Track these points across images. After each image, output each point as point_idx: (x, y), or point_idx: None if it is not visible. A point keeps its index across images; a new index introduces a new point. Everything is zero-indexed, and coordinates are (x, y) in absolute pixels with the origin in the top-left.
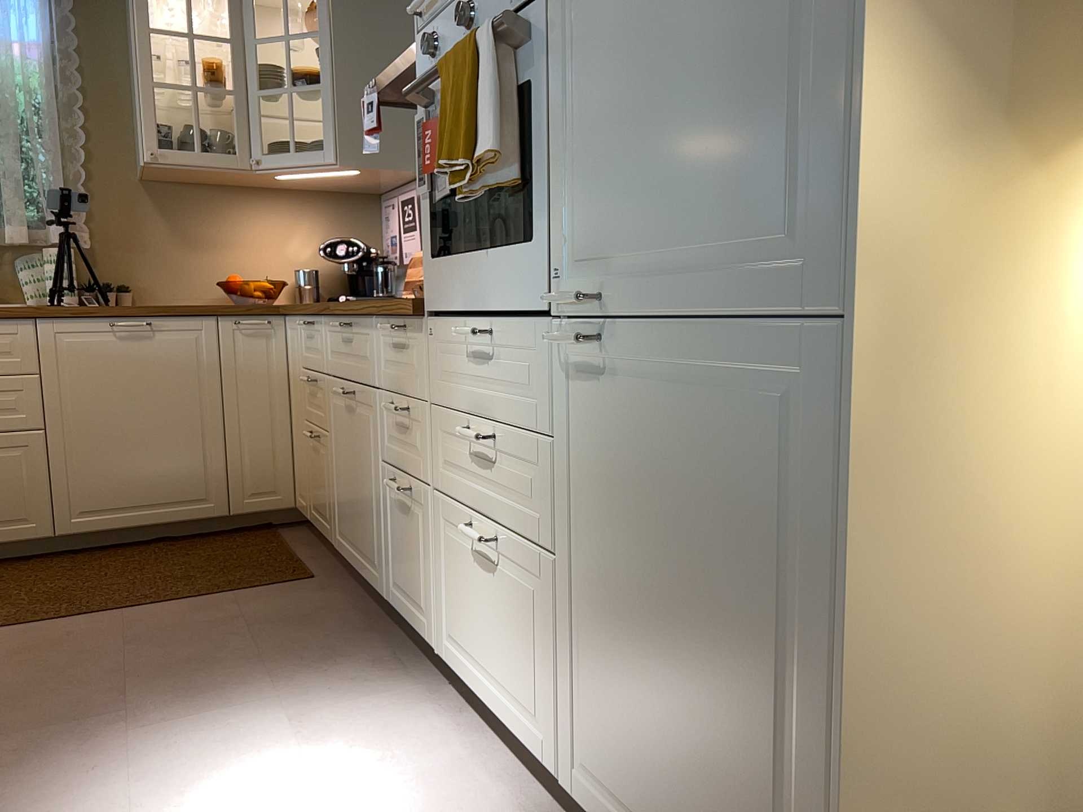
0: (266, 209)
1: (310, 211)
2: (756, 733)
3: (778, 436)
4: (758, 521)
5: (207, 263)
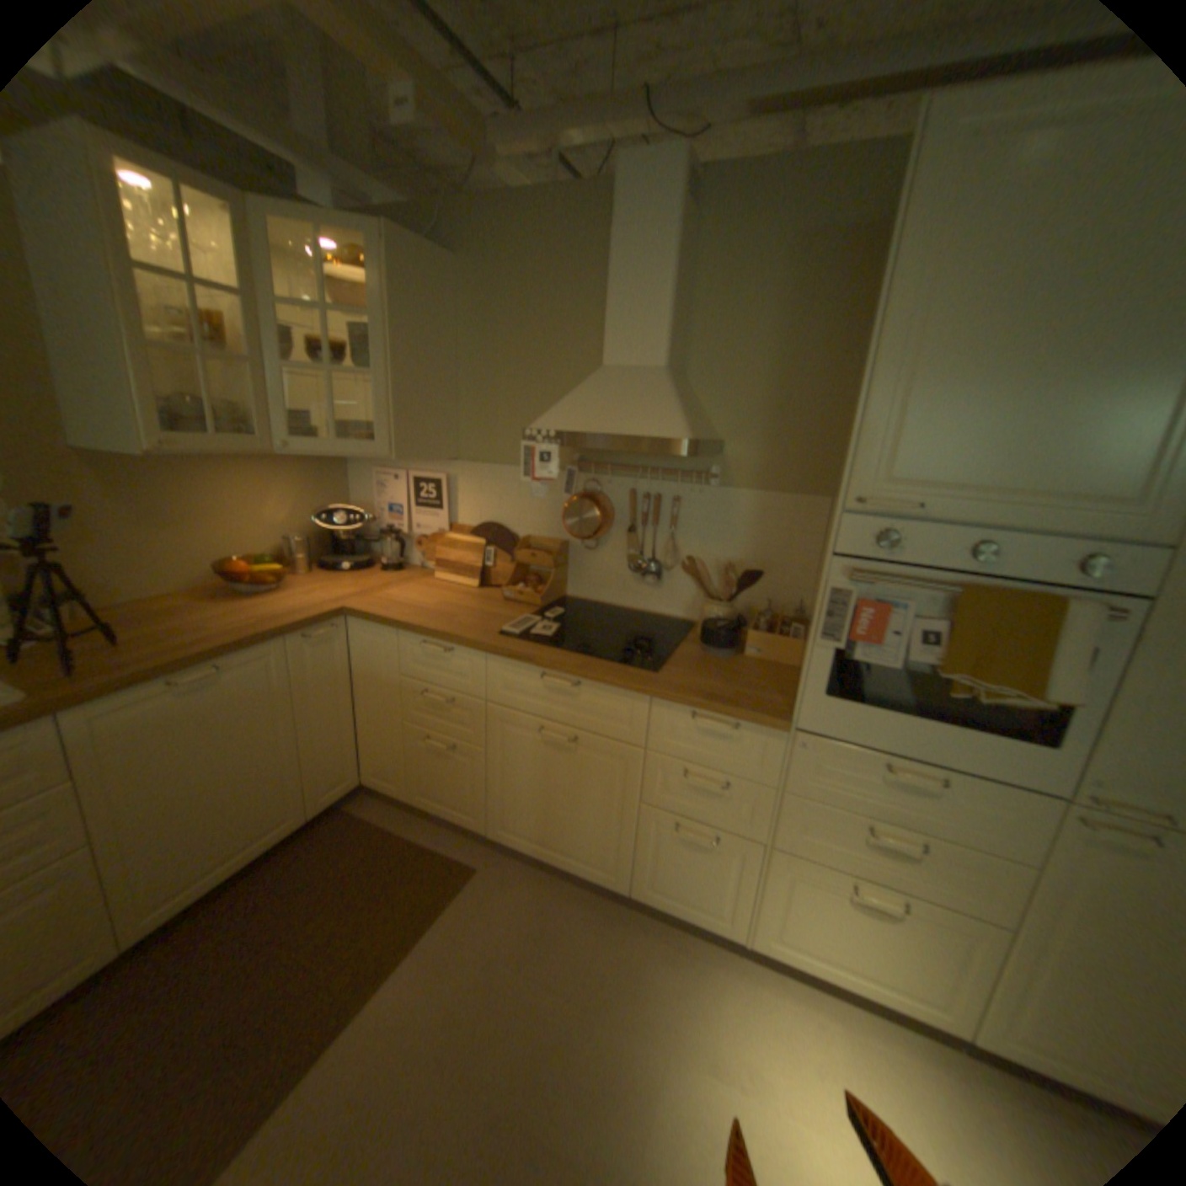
0: (238, 475)
1: (284, 473)
2: None
3: None
4: None
5: (177, 543)
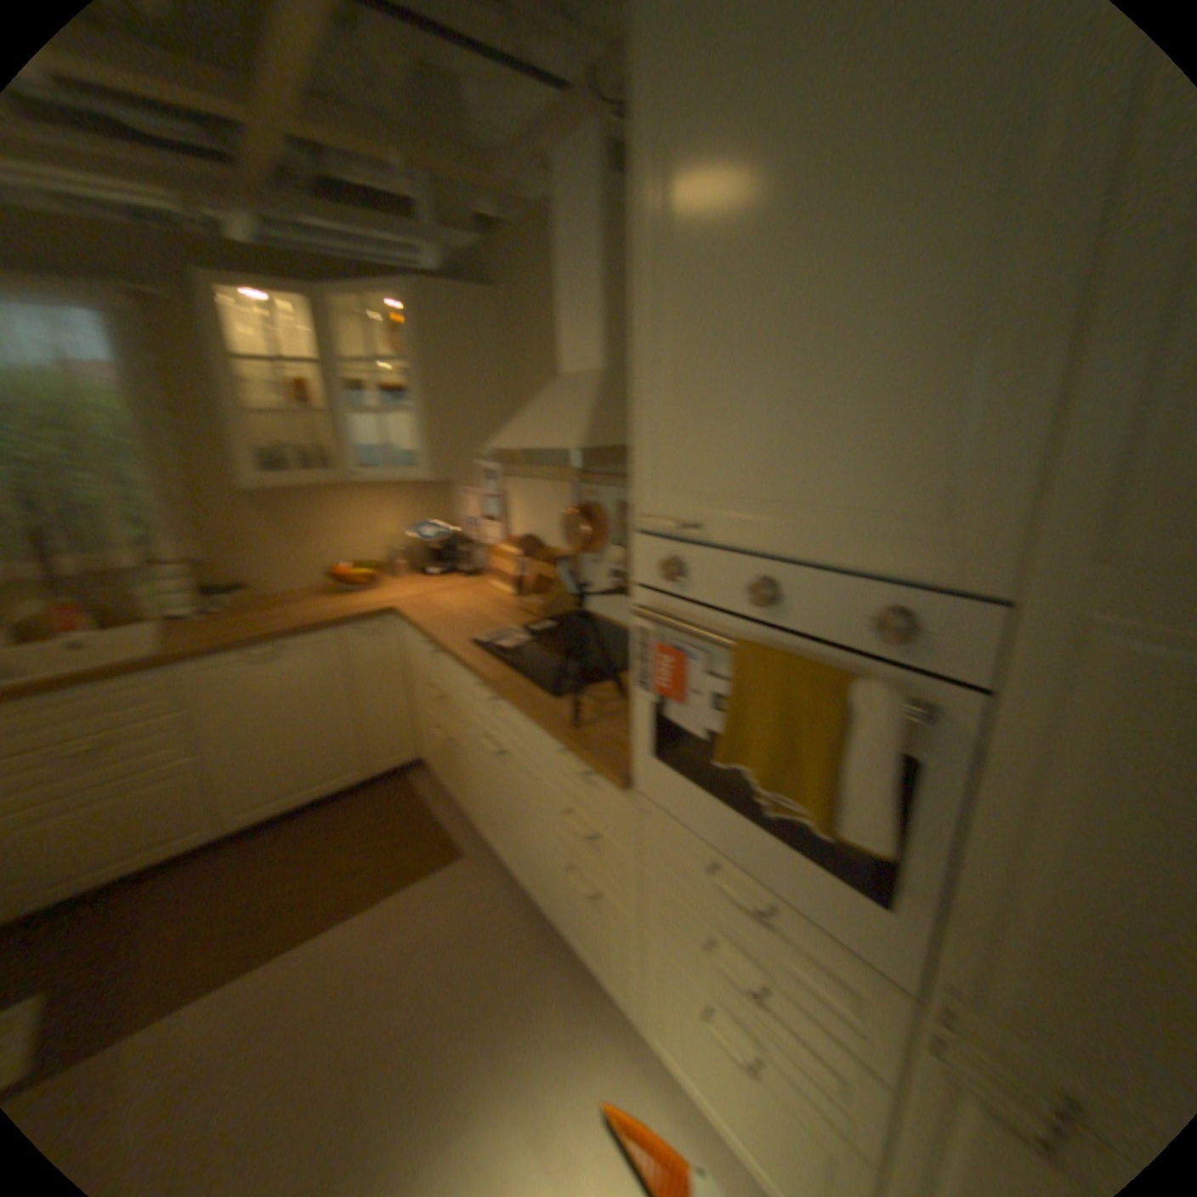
0: (348, 497)
1: (387, 493)
2: None
3: None
4: None
5: (302, 550)
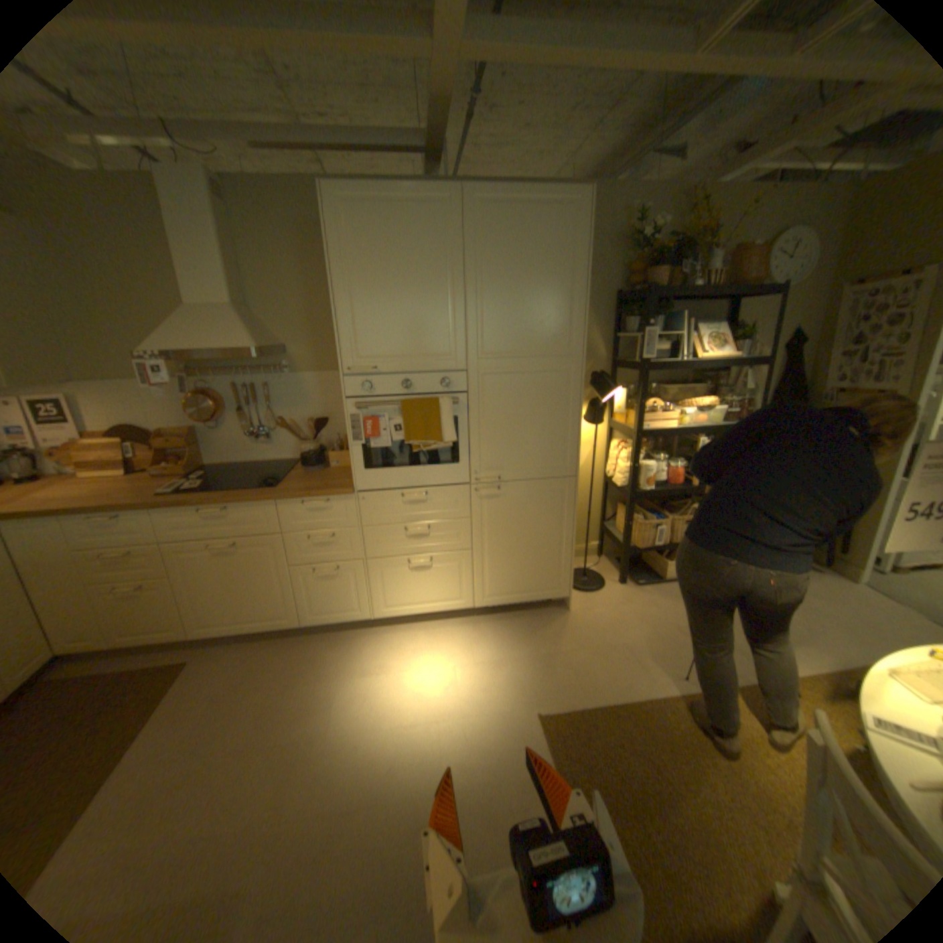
0: None
1: None
2: (548, 553)
3: (554, 498)
4: (549, 515)
5: None
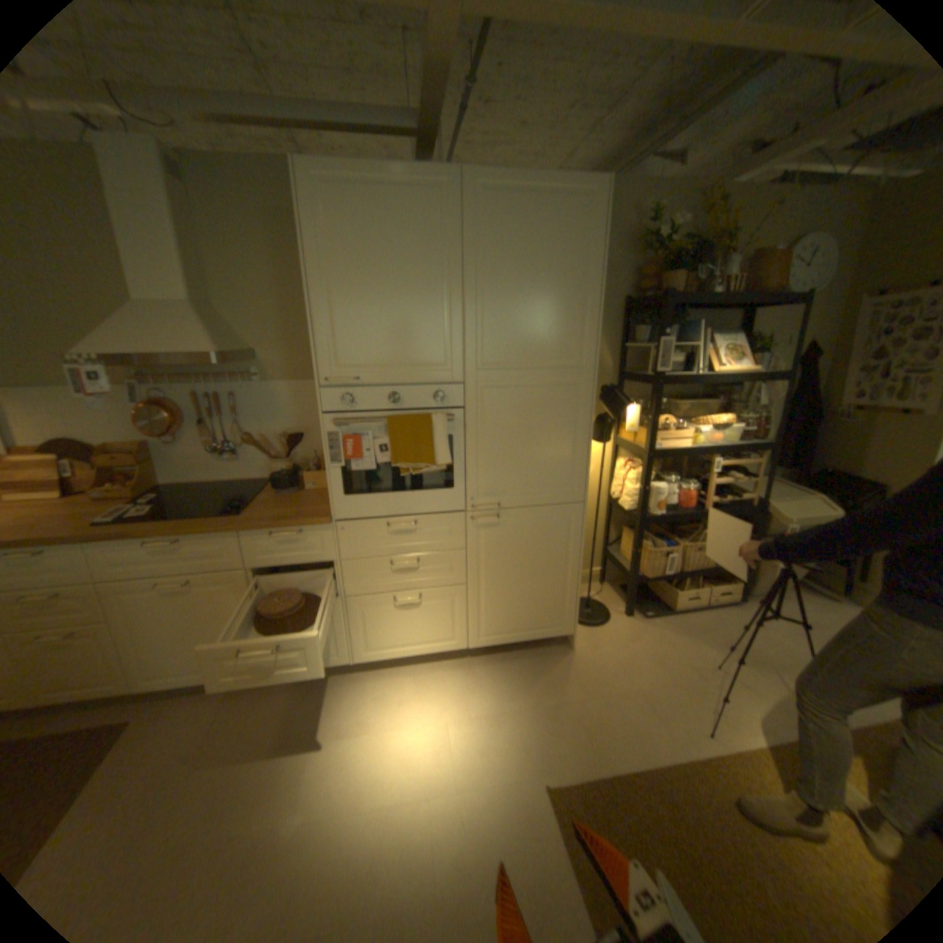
0: None
1: None
2: (551, 587)
3: (560, 526)
4: (553, 545)
5: None
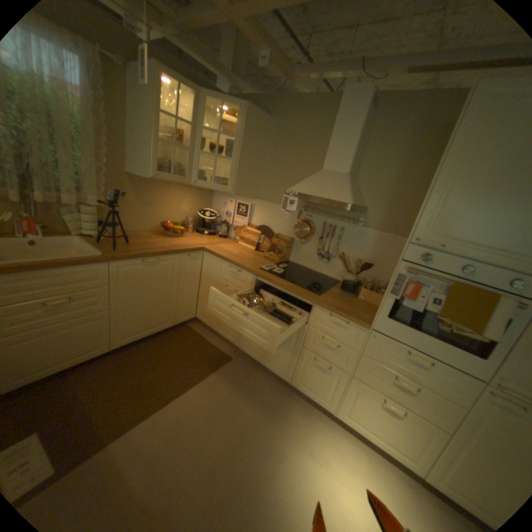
0: (175, 192)
1: (191, 194)
2: None
3: None
4: None
5: (151, 213)
